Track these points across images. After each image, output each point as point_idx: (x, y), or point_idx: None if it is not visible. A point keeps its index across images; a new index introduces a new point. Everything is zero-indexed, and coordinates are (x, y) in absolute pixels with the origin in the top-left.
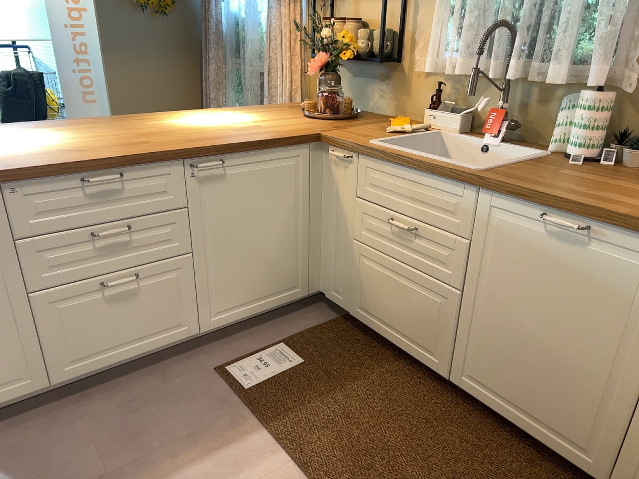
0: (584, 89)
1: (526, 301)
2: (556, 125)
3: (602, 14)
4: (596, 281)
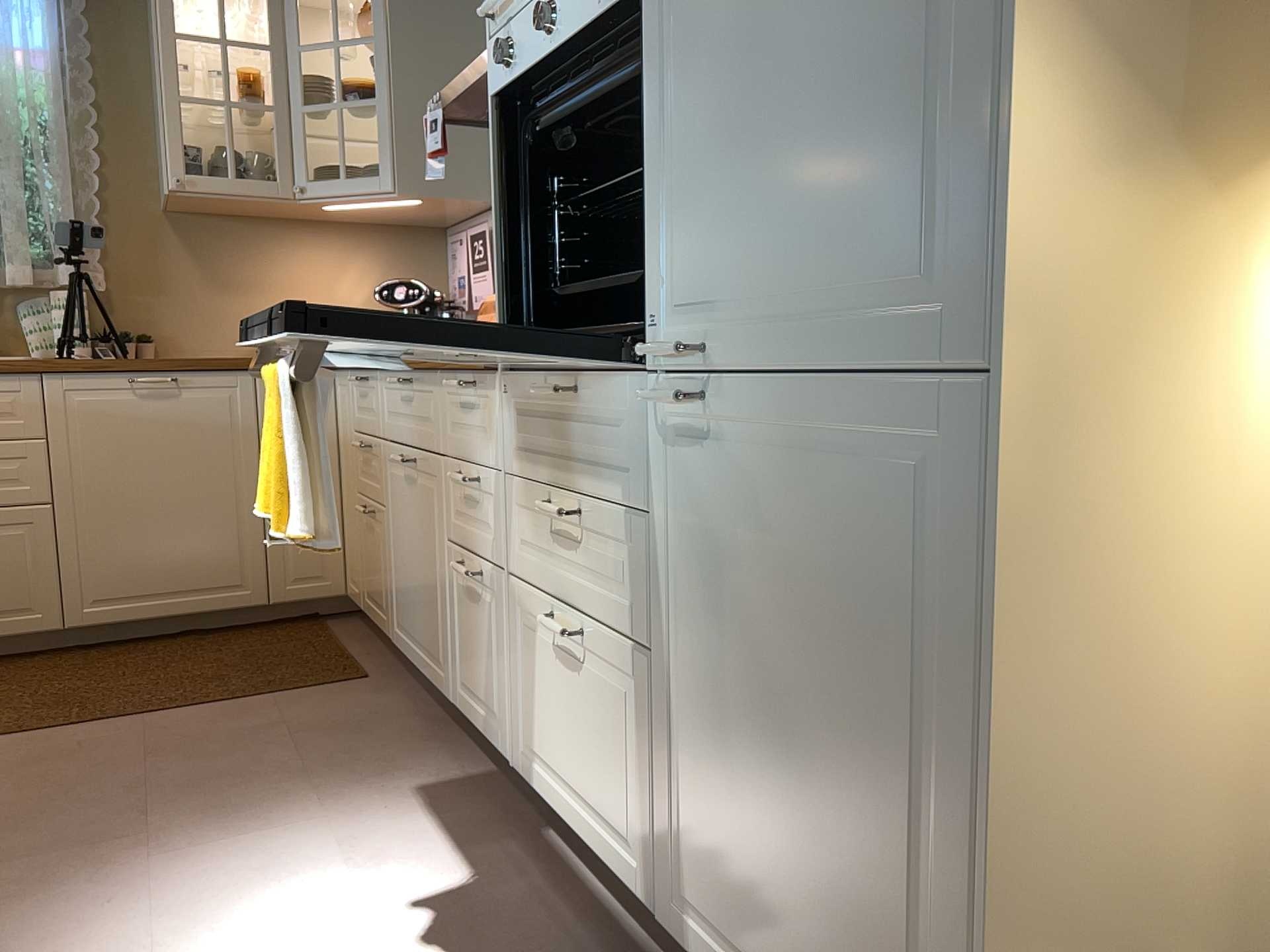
0: (44, 294)
1: (138, 473)
2: (29, 332)
3: (51, 217)
4: (198, 423)
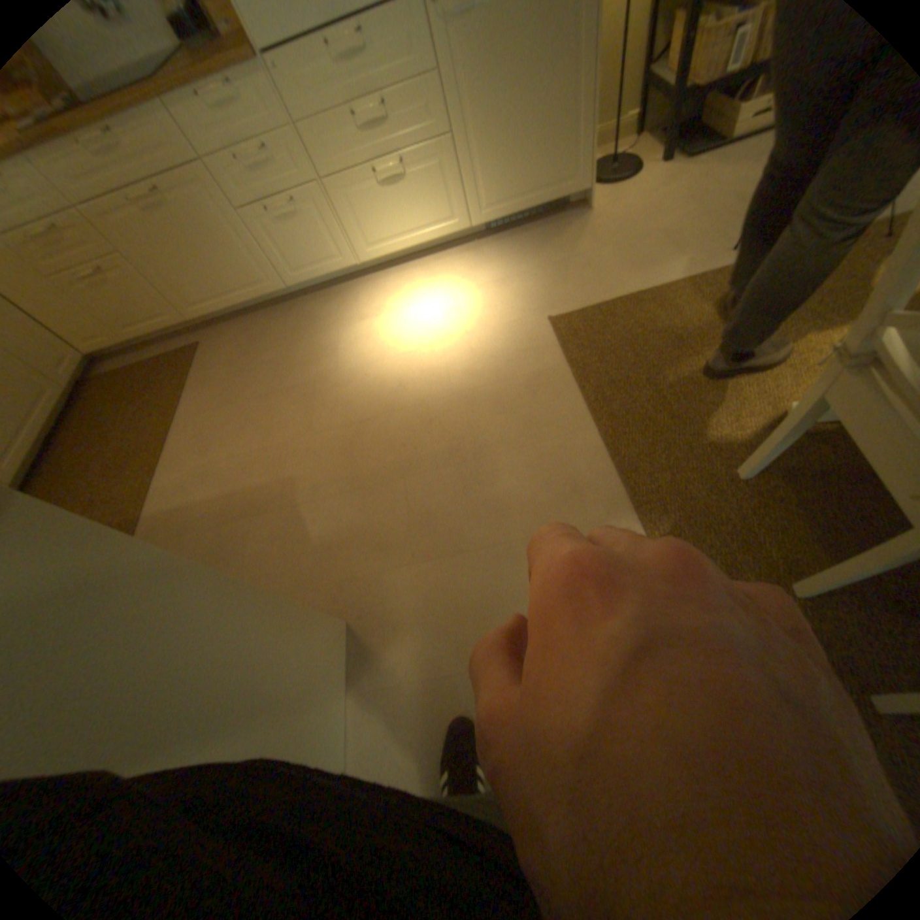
0: None
1: None
2: None
3: None
4: None
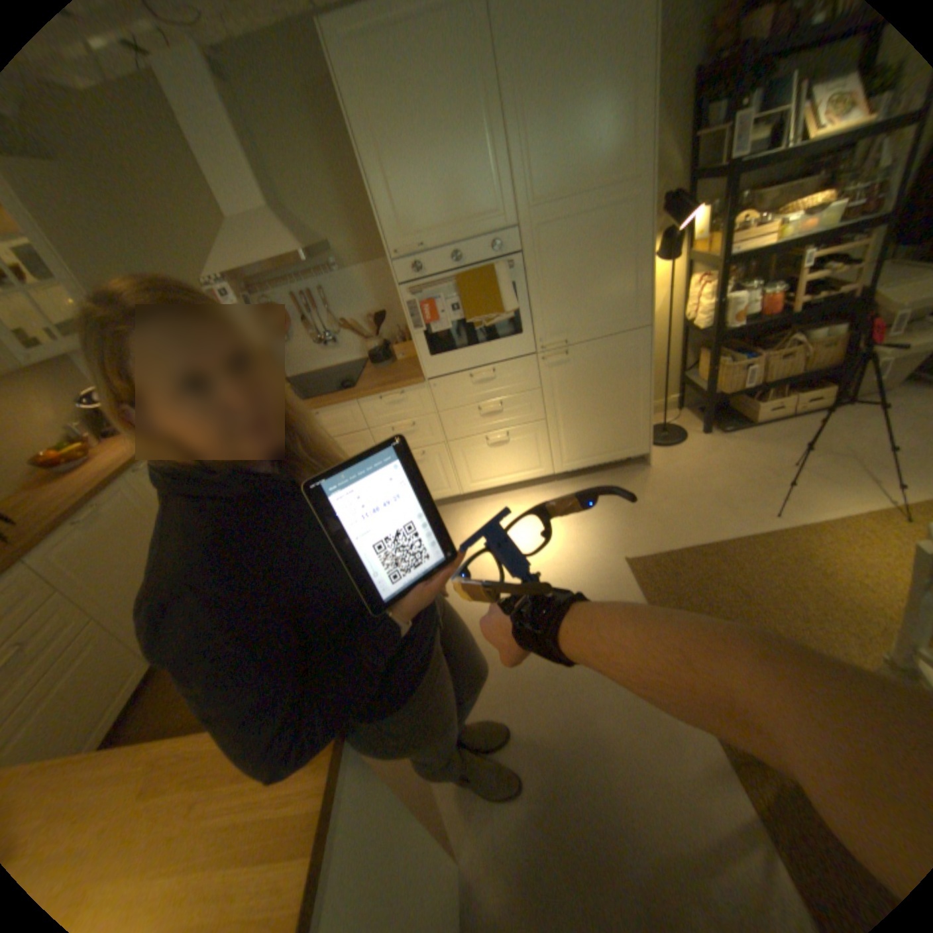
0: None
1: (116, 568)
2: None
3: None
4: (119, 521)
